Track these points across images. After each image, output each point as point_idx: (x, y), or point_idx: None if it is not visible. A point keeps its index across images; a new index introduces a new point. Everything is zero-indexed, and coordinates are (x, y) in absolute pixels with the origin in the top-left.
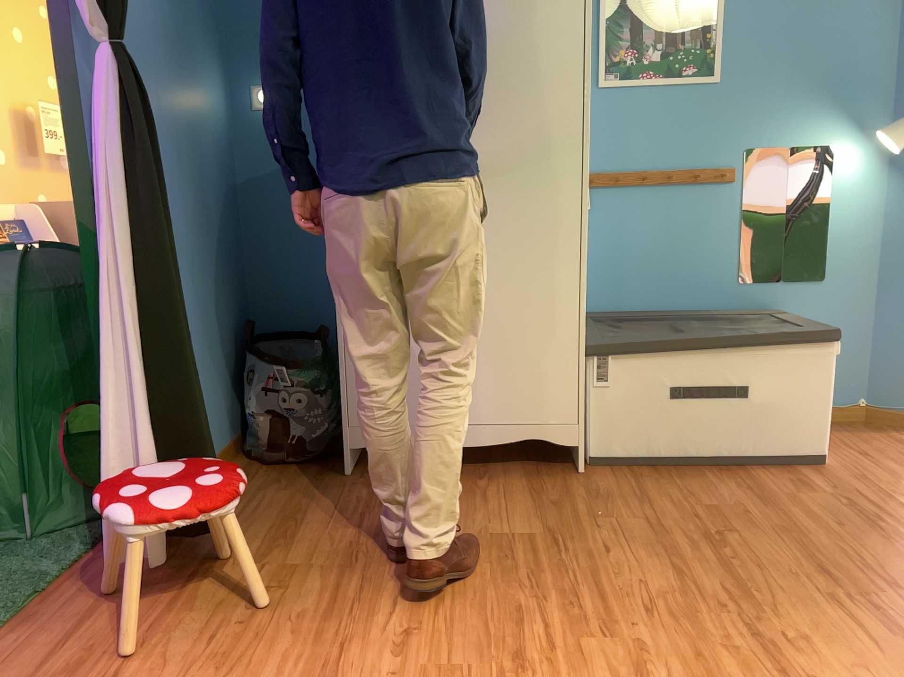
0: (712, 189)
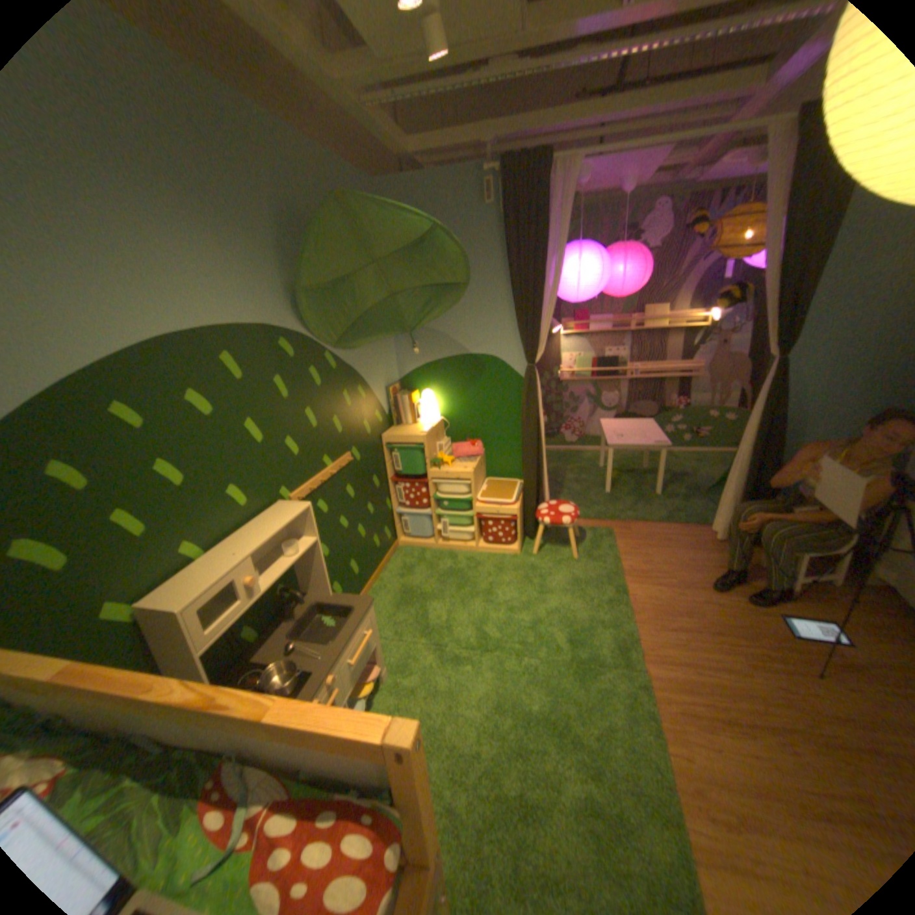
0: None
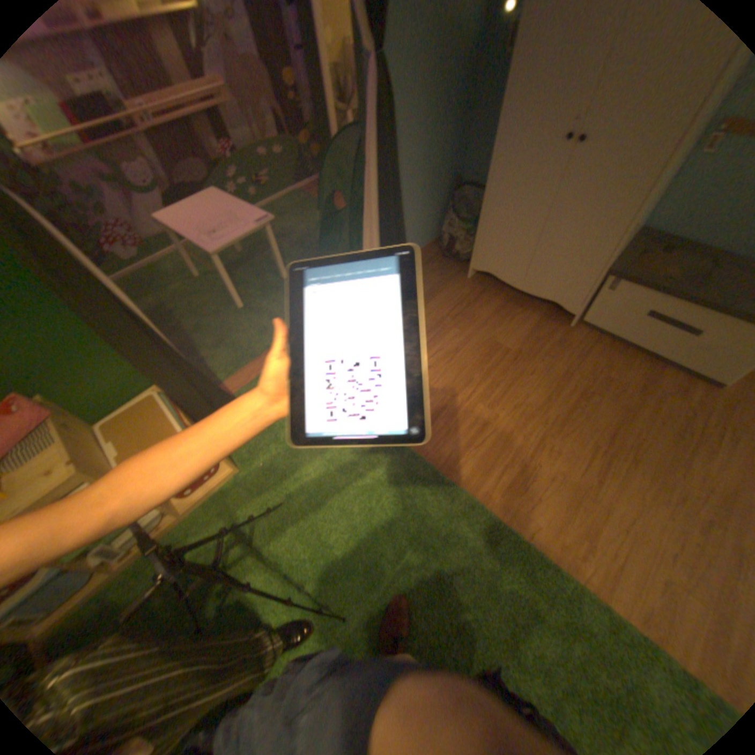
0: None
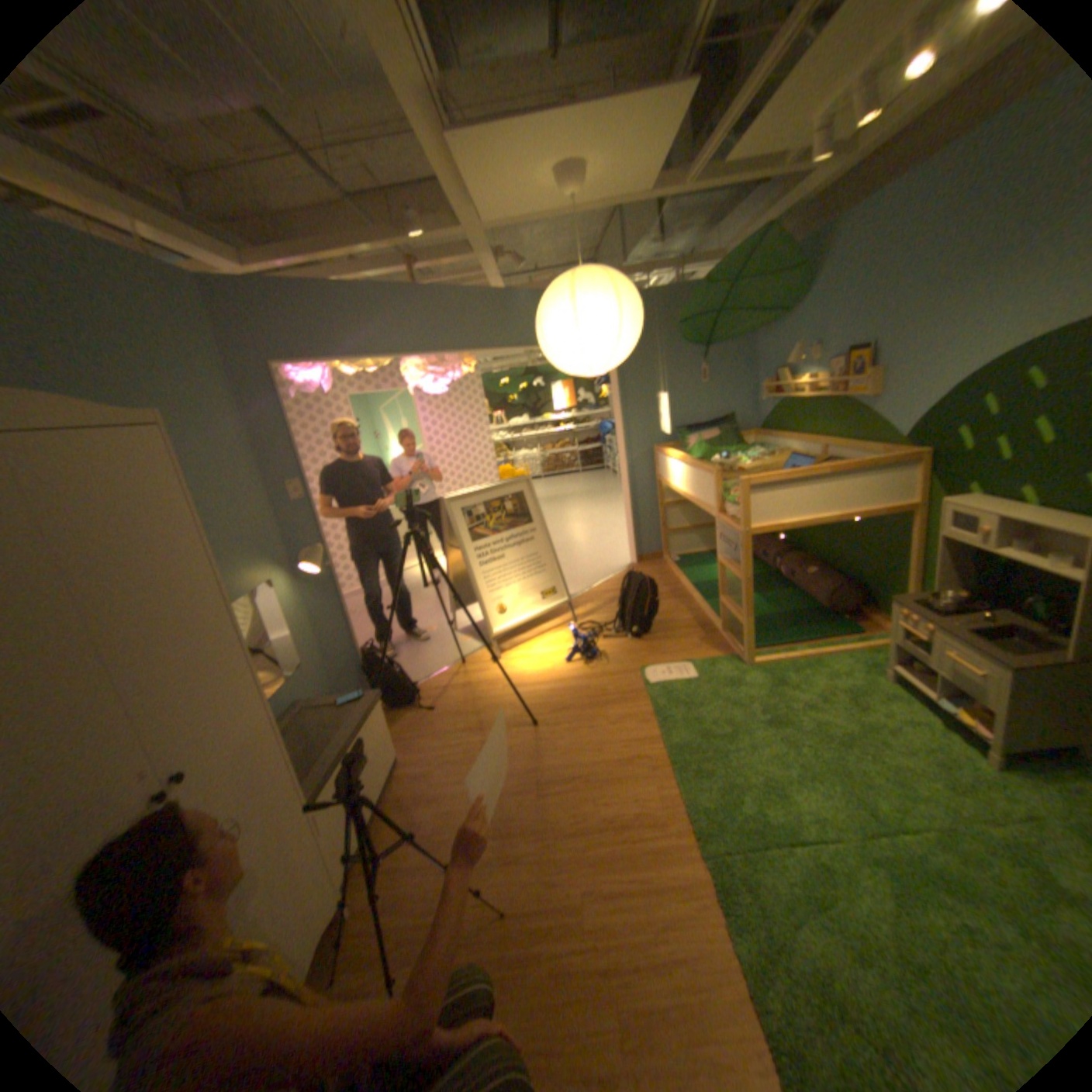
0: None
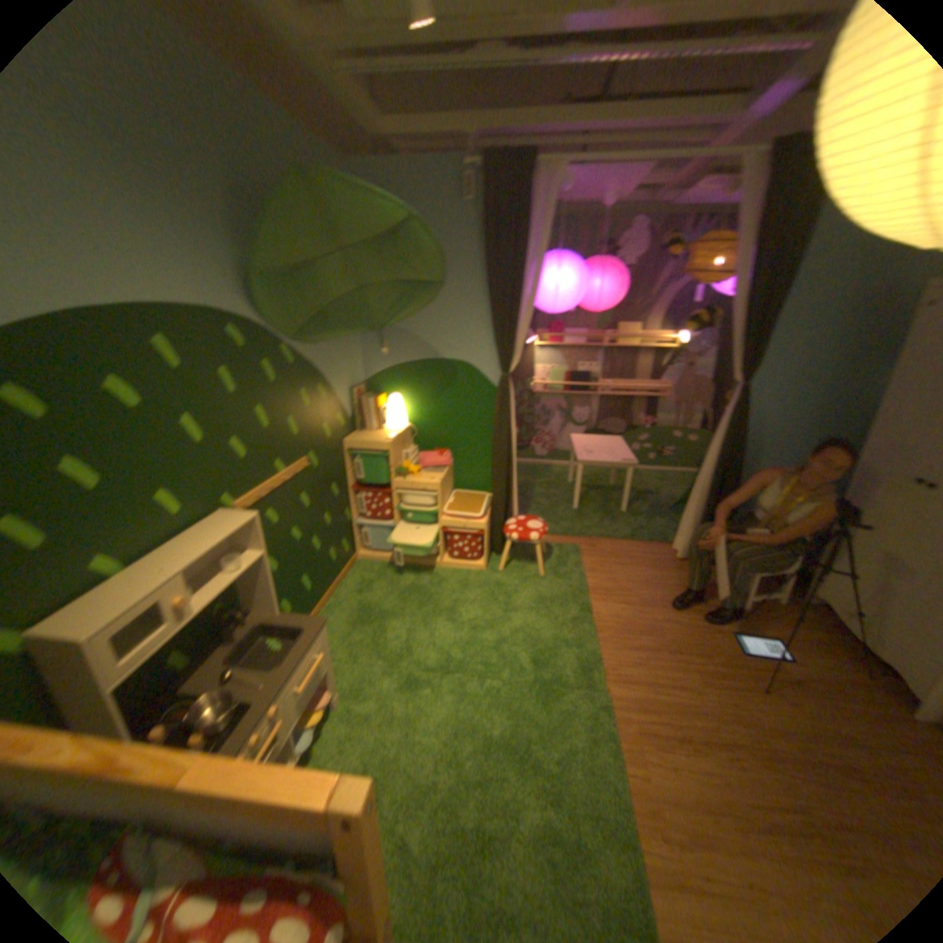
0: None
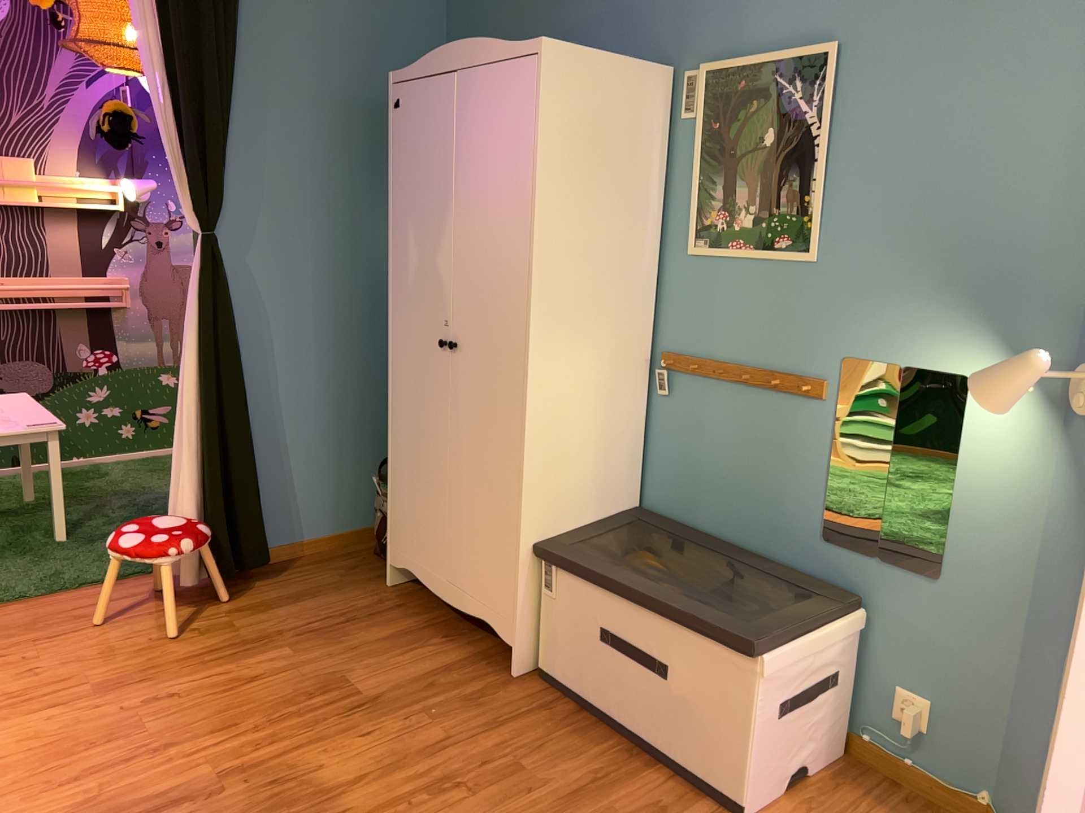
0: (799, 403)
